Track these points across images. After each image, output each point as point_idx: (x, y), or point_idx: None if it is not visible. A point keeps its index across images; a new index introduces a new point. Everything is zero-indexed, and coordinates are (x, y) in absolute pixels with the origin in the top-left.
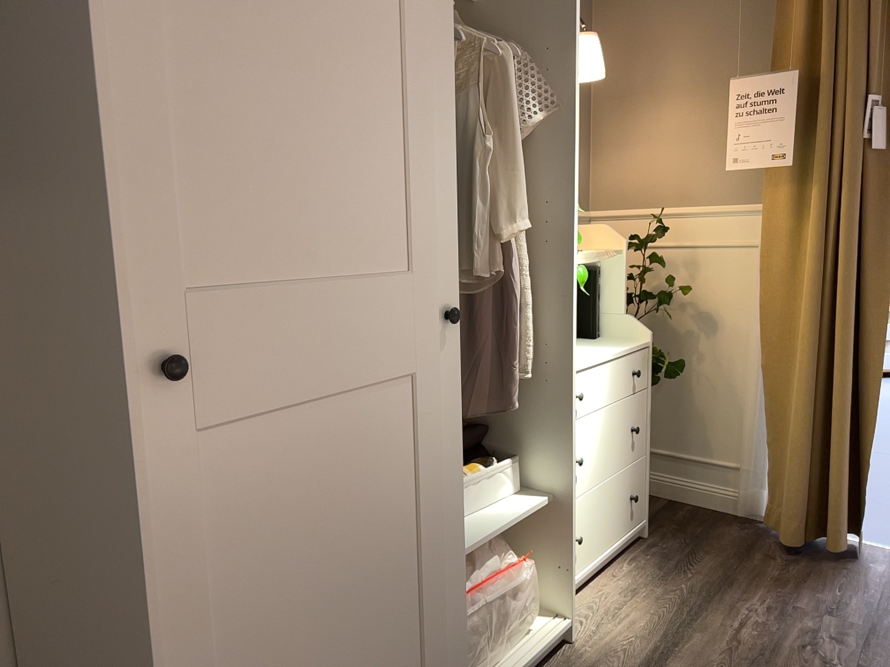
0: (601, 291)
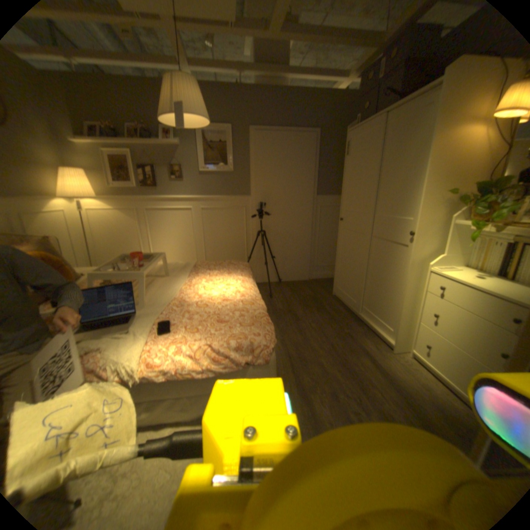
0: None
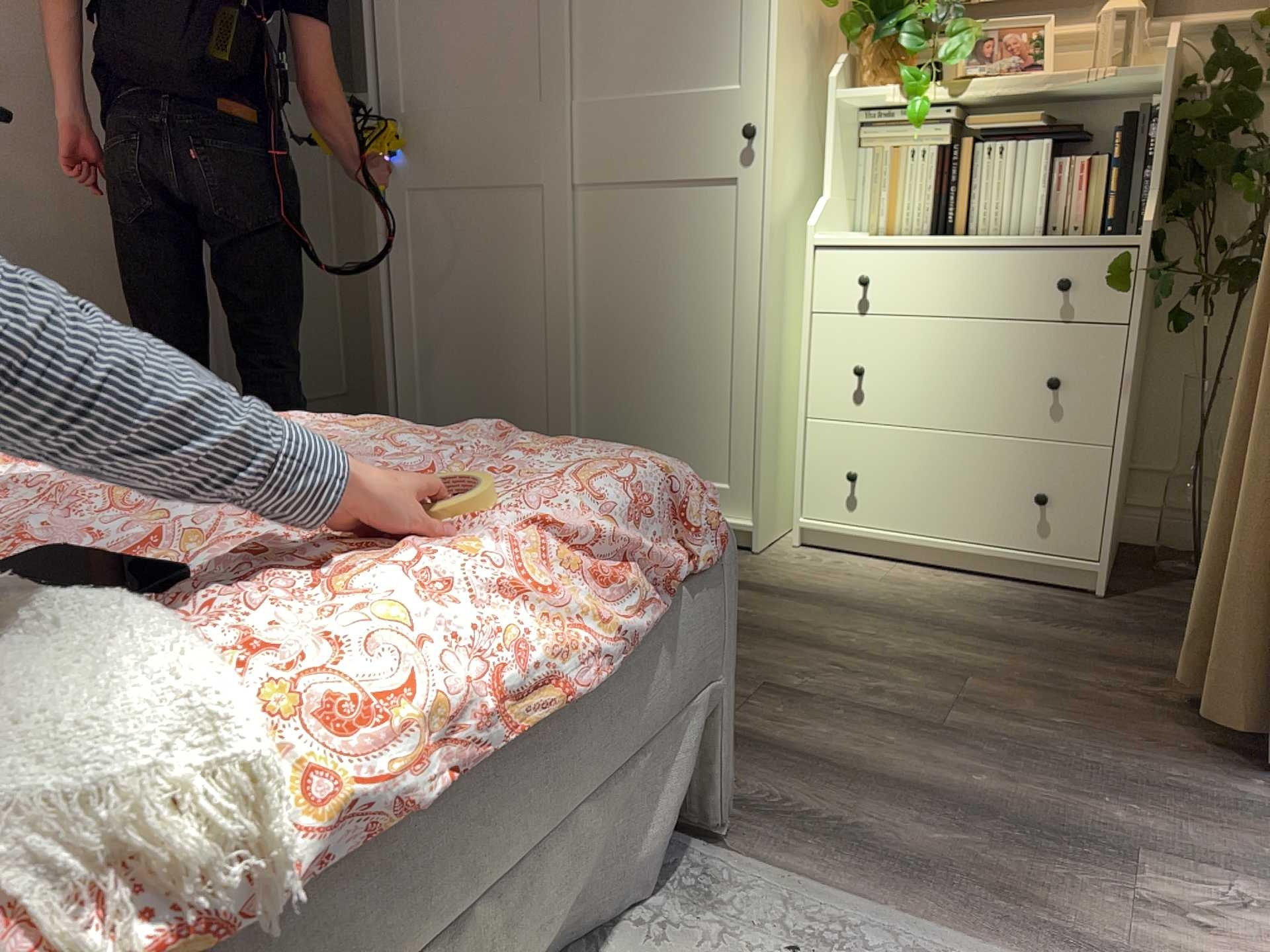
0: (1151, 149)
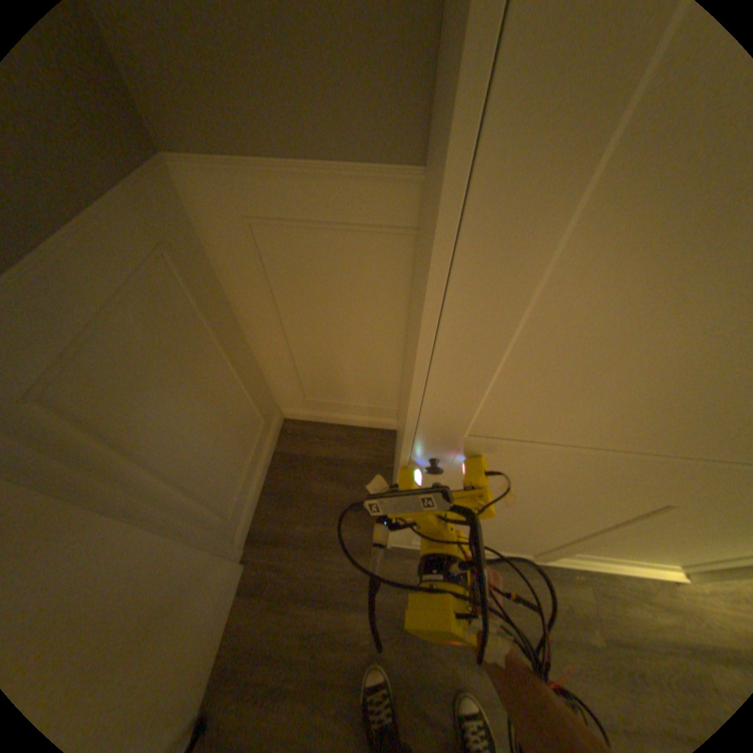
0: None
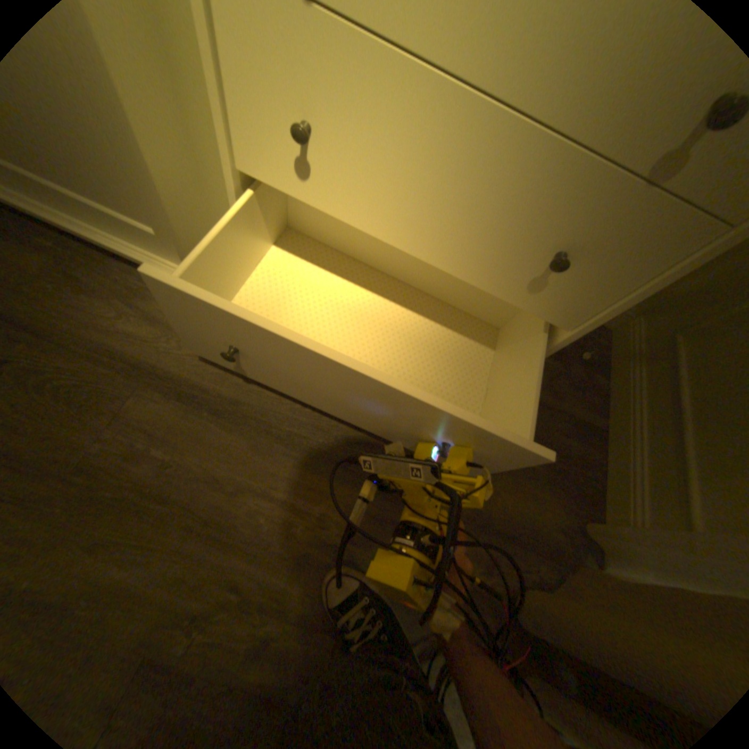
0: None
